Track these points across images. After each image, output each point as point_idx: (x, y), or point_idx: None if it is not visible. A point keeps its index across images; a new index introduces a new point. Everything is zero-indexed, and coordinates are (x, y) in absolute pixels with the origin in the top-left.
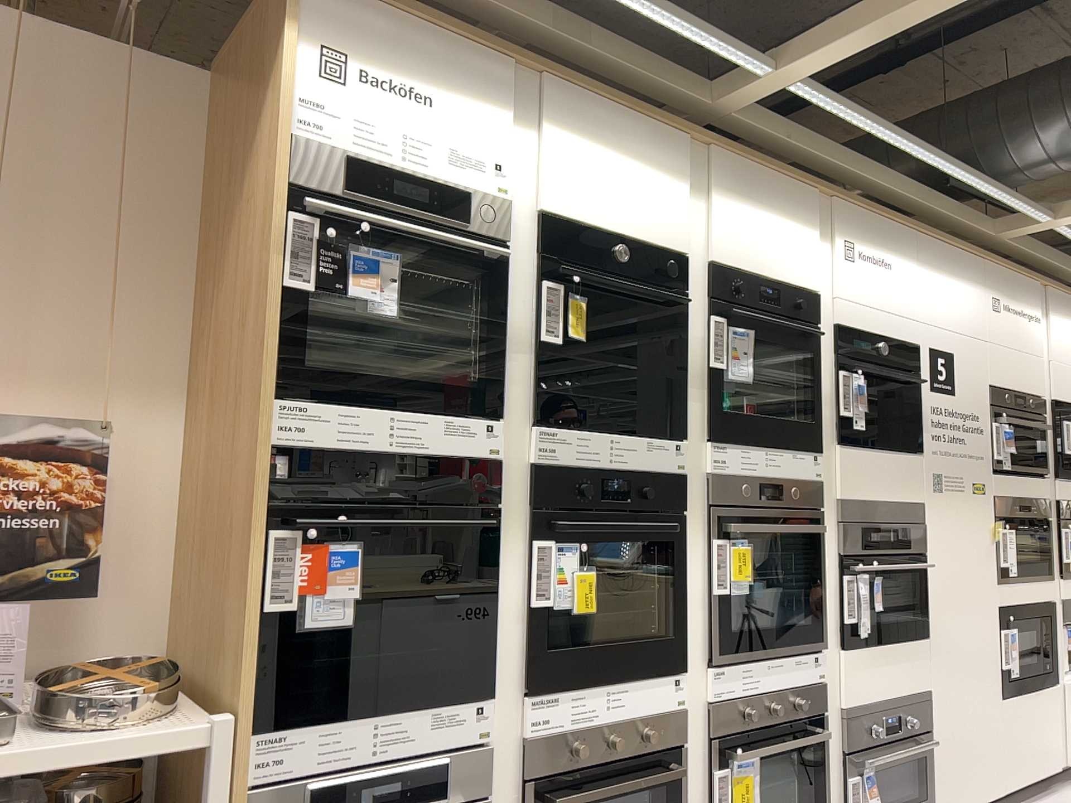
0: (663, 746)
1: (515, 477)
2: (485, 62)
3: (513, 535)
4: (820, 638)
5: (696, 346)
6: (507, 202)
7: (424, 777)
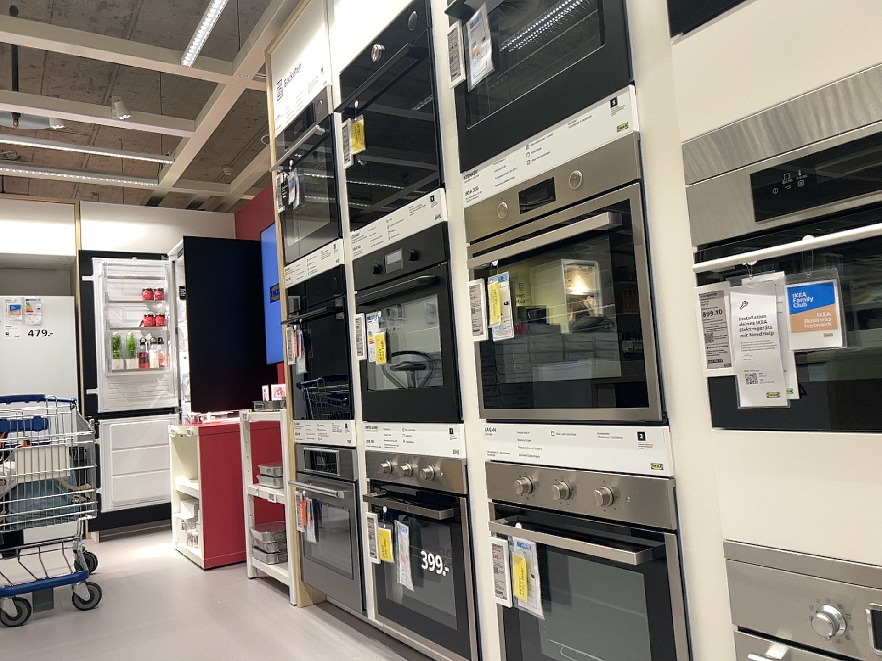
0: (444, 490)
1: (350, 272)
2: (311, 10)
3: (353, 311)
4: (645, 402)
5: (446, 75)
6: (323, 90)
7: (331, 458)
